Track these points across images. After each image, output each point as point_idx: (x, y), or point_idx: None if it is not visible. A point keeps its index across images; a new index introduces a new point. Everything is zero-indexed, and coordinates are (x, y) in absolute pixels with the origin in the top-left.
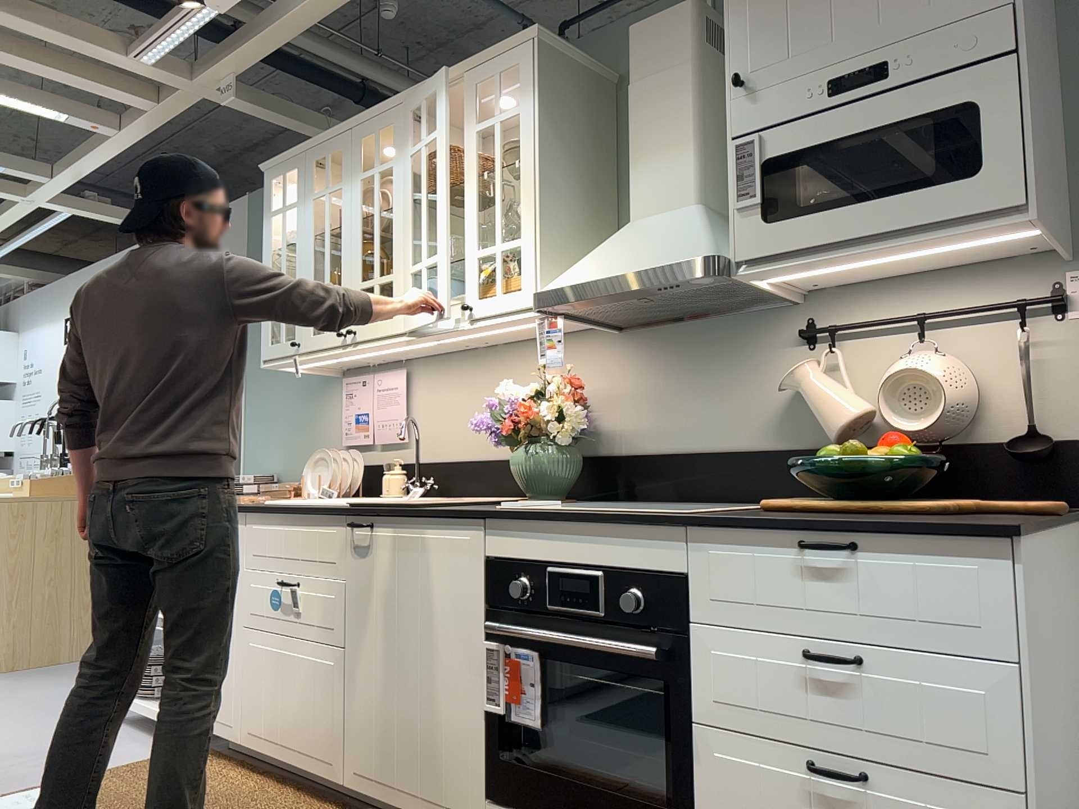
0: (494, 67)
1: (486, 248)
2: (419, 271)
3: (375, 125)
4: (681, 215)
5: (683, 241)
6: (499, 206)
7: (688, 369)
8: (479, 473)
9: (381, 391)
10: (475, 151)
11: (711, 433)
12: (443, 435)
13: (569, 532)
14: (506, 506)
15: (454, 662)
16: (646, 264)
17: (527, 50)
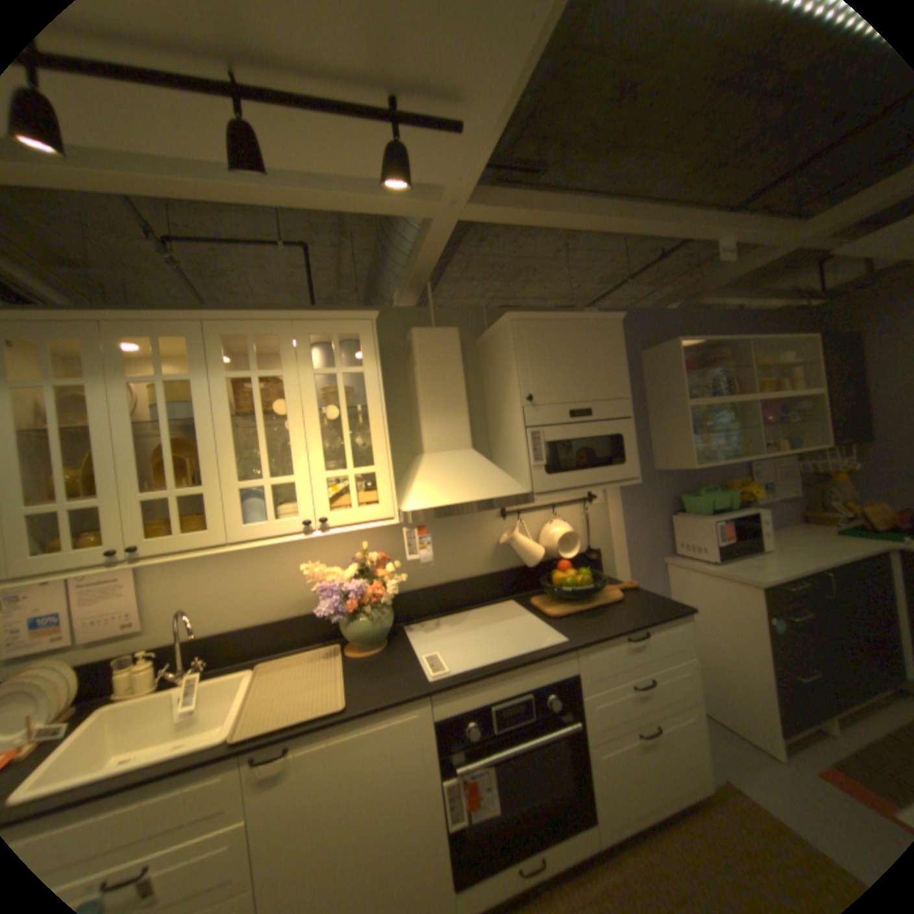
0: (331, 326)
1: (338, 472)
2: (248, 486)
3: (149, 327)
4: (471, 456)
5: (497, 478)
6: (349, 439)
7: (438, 534)
8: (256, 636)
9: (88, 586)
10: (316, 390)
11: (455, 570)
12: (198, 613)
13: (505, 678)
14: (435, 676)
15: (413, 814)
16: (489, 494)
17: (368, 325)
